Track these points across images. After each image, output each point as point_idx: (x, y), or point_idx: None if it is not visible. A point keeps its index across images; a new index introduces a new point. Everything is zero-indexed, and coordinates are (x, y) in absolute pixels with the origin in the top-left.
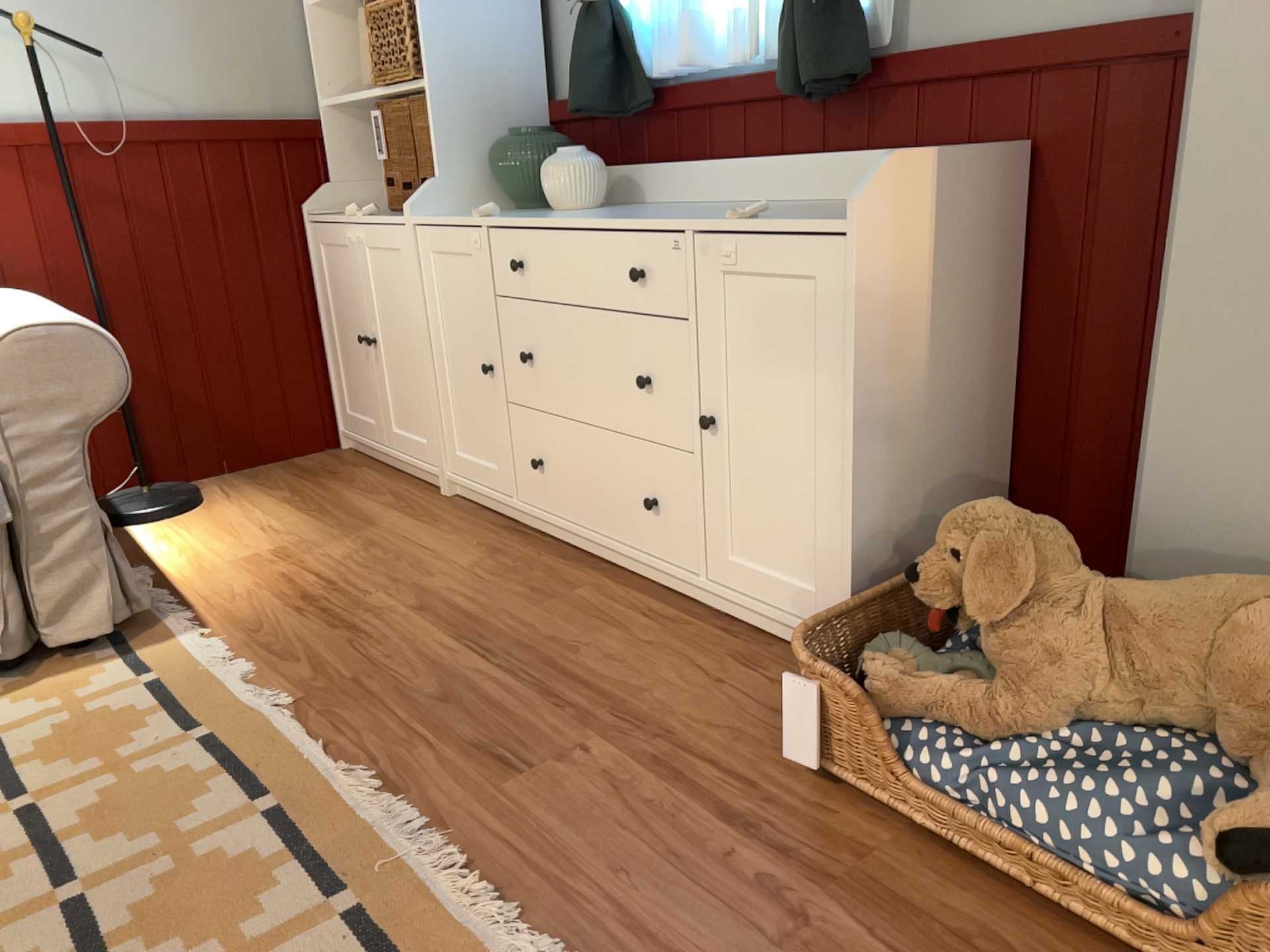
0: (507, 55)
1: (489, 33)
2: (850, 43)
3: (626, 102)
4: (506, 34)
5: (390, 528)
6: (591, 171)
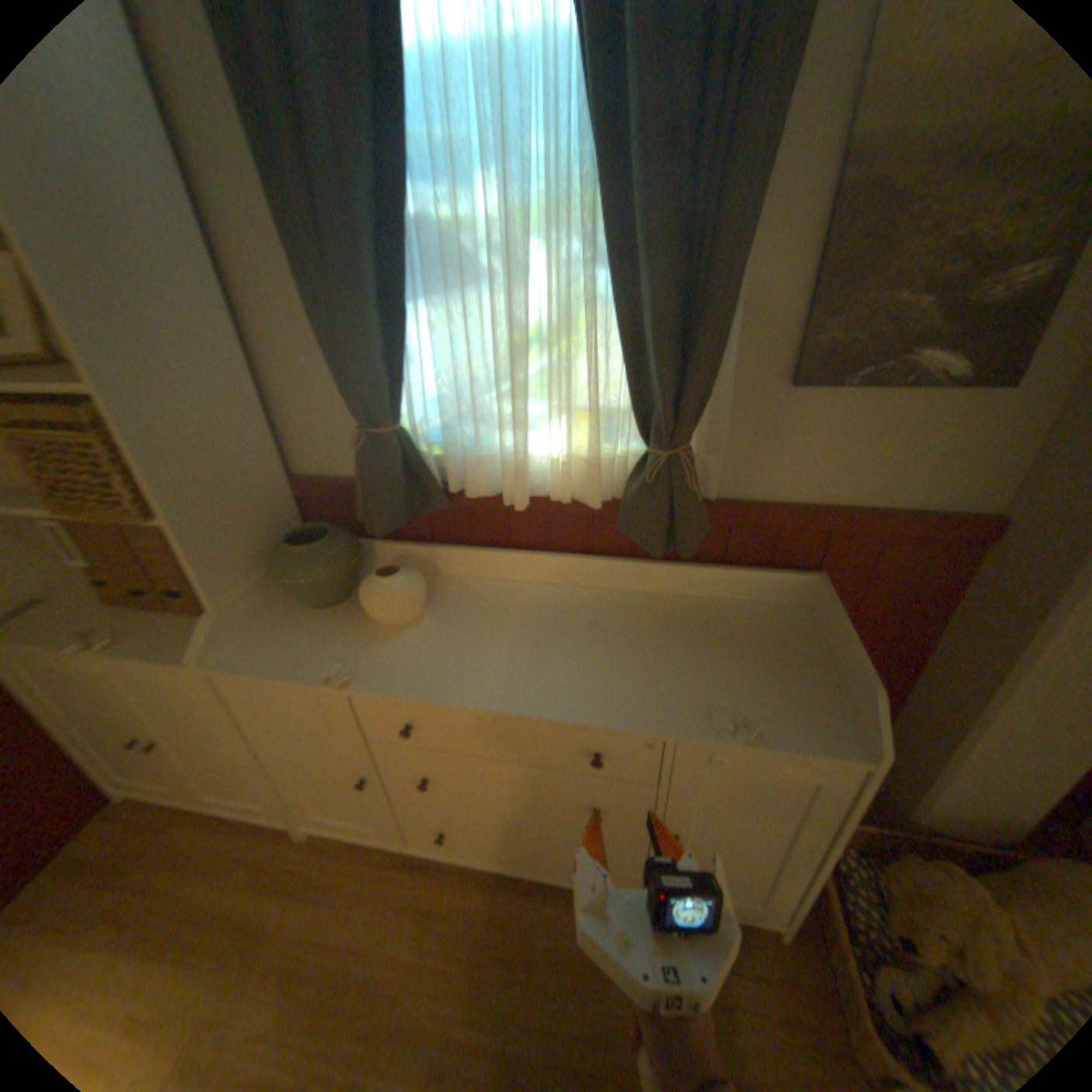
0: (245, 447)
1: (221, 434)
2: (702, 503)
3: (420, 501)
4: (237, 427)
5: (287, 929)
6: (423, 586)
